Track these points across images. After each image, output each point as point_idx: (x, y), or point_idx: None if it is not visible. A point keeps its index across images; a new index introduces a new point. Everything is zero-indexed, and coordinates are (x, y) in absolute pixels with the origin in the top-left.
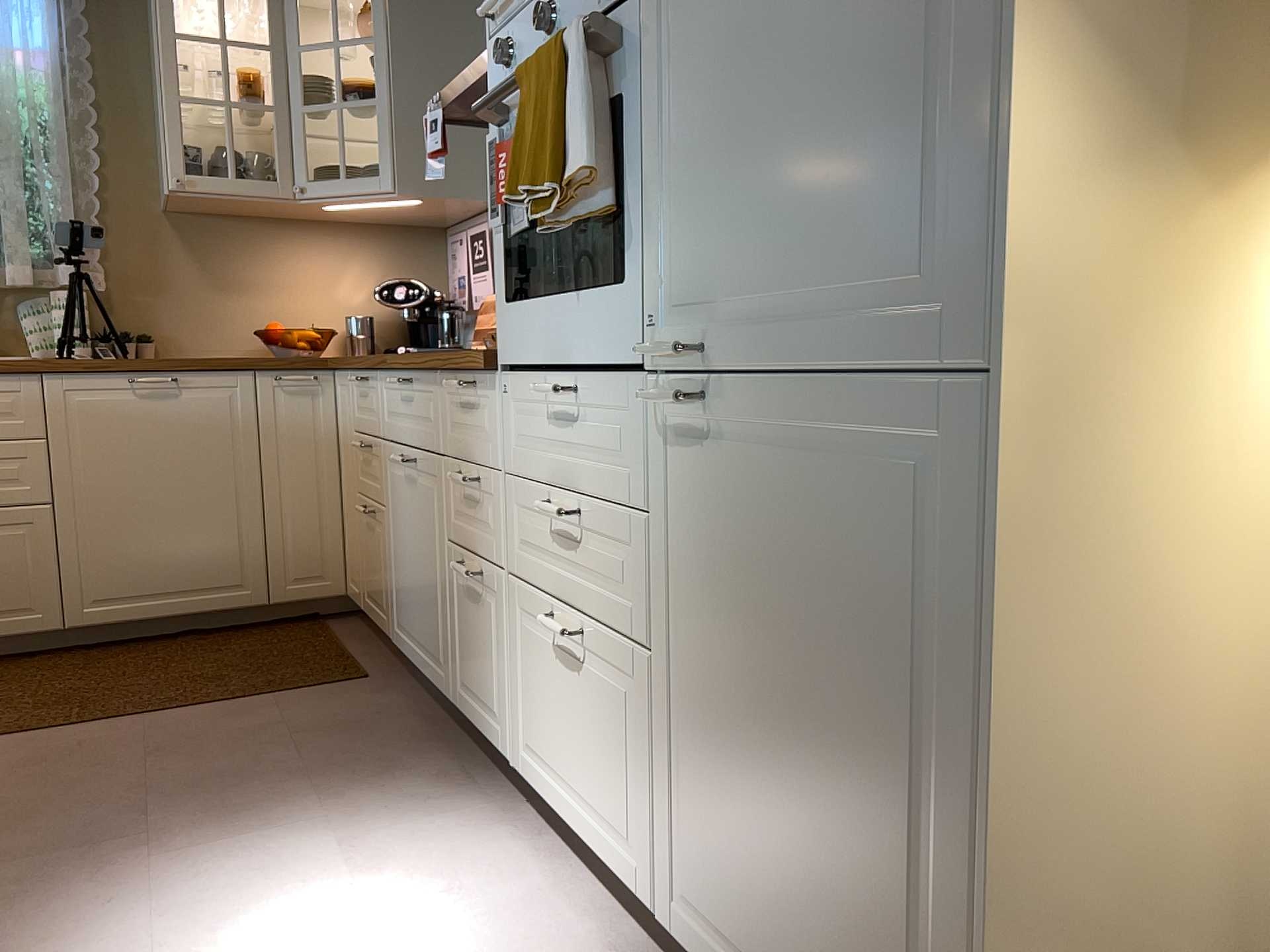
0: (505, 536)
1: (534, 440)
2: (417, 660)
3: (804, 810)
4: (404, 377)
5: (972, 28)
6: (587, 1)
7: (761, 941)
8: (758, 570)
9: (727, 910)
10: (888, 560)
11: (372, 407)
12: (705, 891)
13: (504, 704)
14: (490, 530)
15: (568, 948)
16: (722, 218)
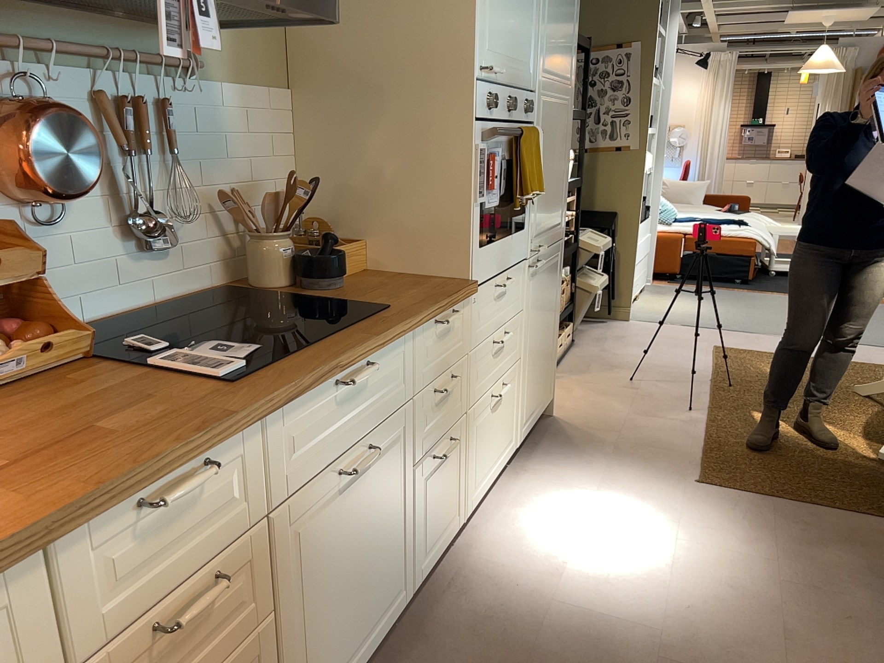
0: (466, 390)
1: (486, 316)
2: (358, 659)
3: (542, 351)
4: (351, 370)
5: (563, 178)
6: (520, 114)
7: (535, 398)
8: (540, 301)
9: (530, 404)
10: (553, 280)
11: (230, 496)
12: (527, 408)
13: (460, 493)
14: (456, 400)
15: (521, 490)
16: (541, 208)
